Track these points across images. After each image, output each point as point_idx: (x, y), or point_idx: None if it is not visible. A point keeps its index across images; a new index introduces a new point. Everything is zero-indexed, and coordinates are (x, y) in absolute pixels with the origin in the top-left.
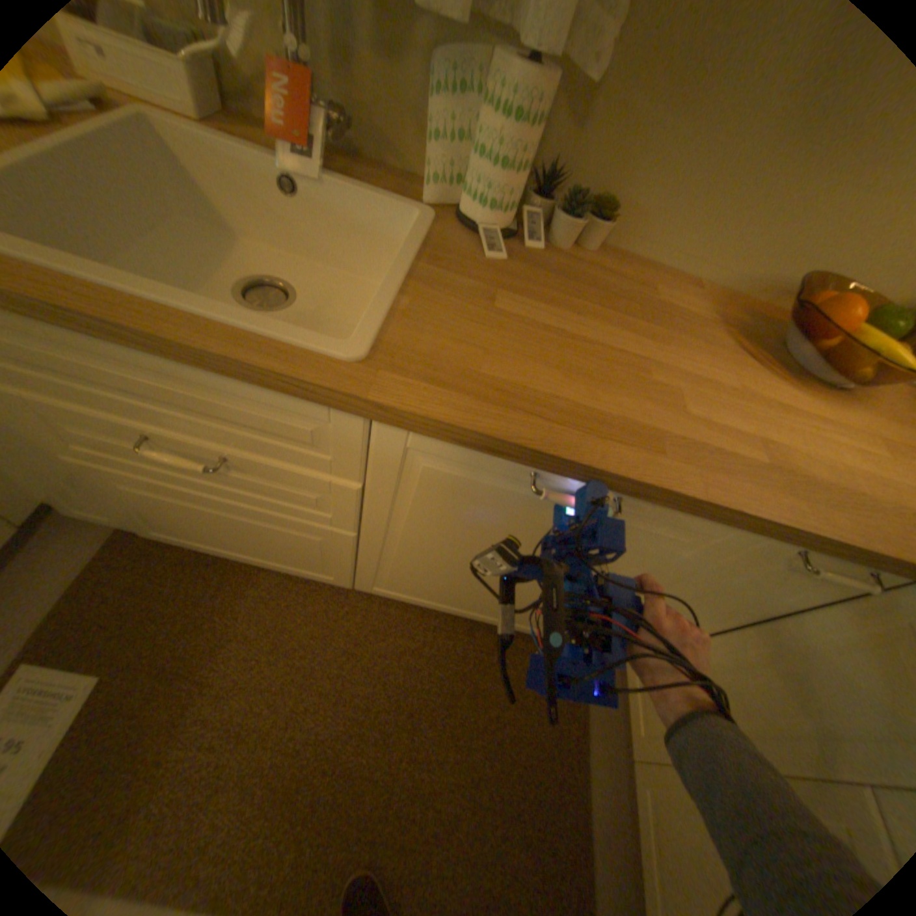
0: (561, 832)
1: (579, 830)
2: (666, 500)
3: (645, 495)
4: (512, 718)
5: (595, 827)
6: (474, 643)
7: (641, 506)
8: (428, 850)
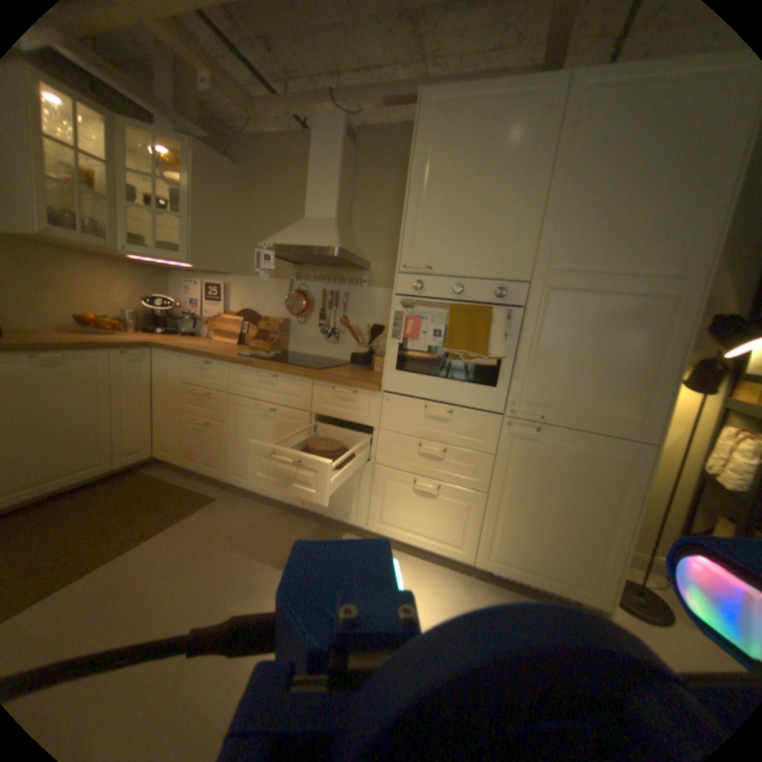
0: (173, 496)
1: (179, 492)
2: (68, 346)
3: (61, 346)
4: (123, 497)
5: (184, 488)
6: (78, 500)
7: (65, 354)
8: (126, 529)
